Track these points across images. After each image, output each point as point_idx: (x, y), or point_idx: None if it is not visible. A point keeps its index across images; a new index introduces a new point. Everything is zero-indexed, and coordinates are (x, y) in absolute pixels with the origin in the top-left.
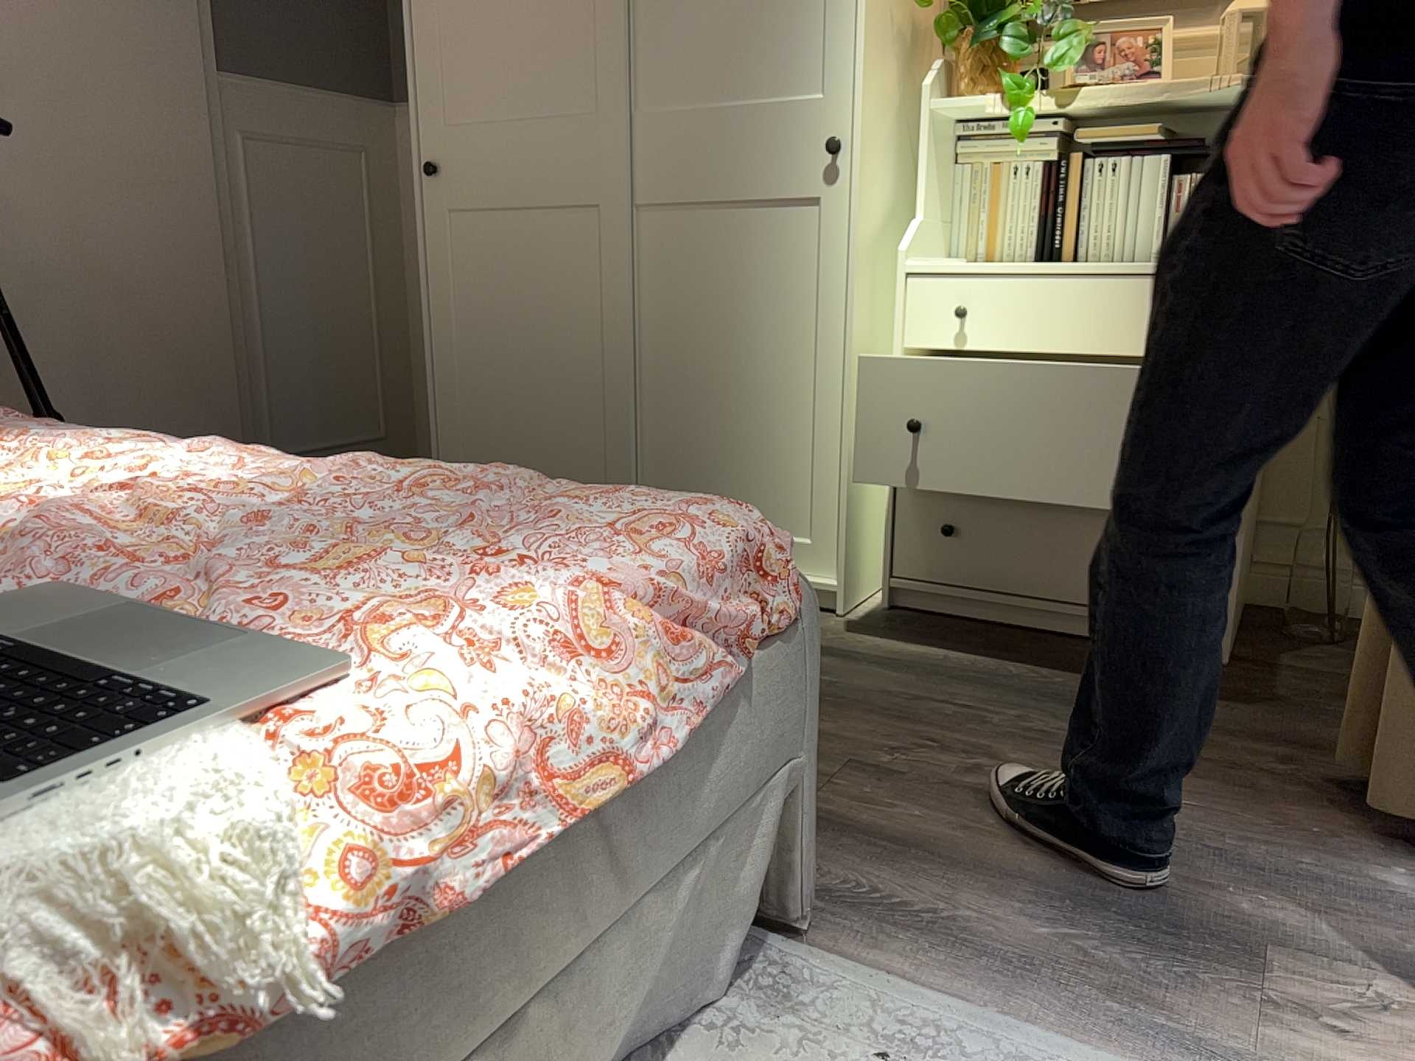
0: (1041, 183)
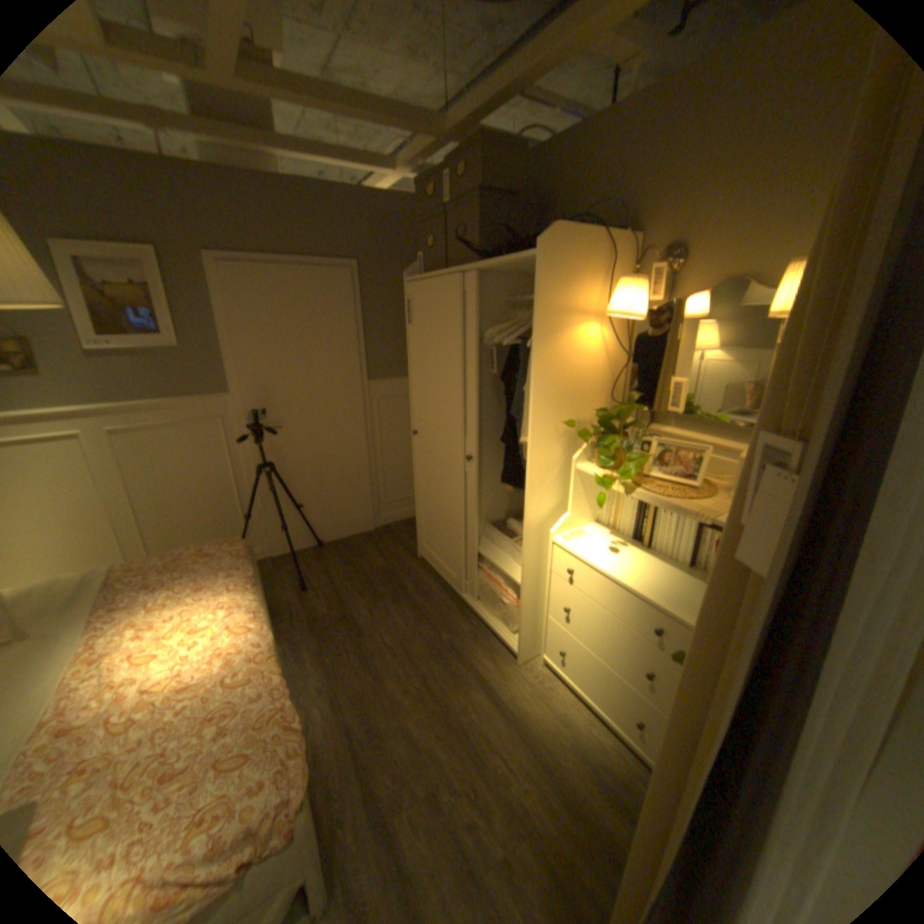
0: (634, 507)
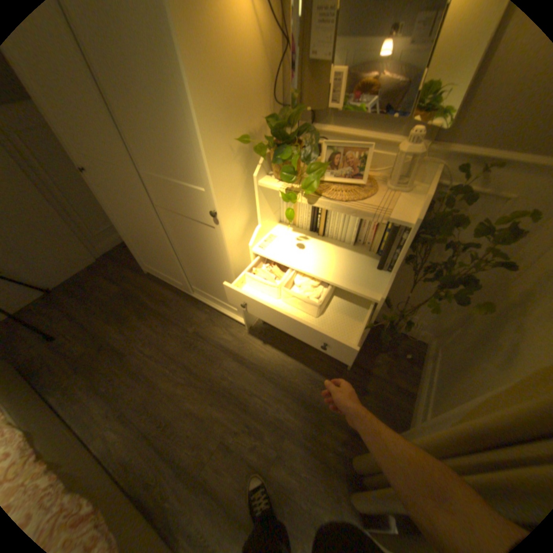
0: (310, 209)
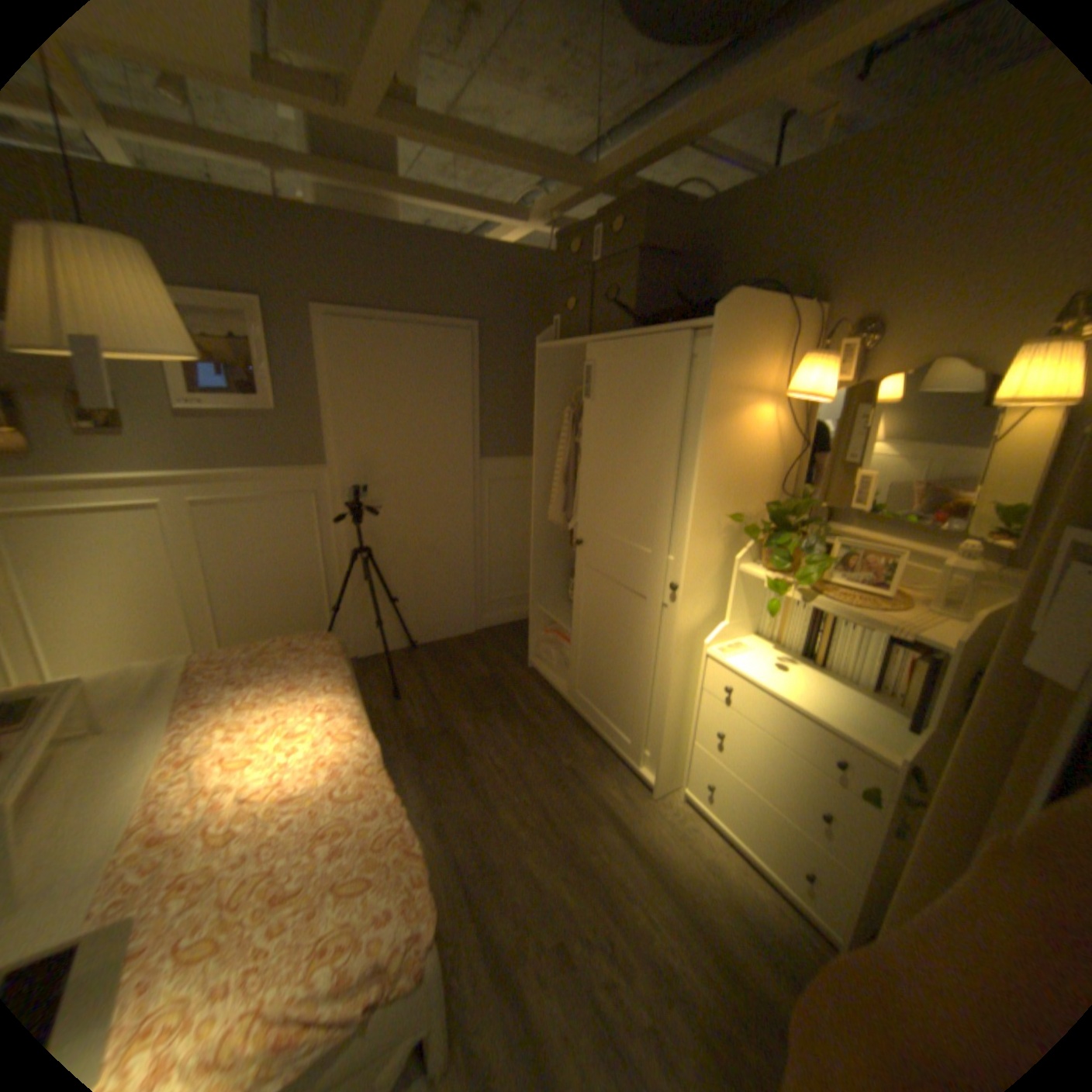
0: (808, 618)
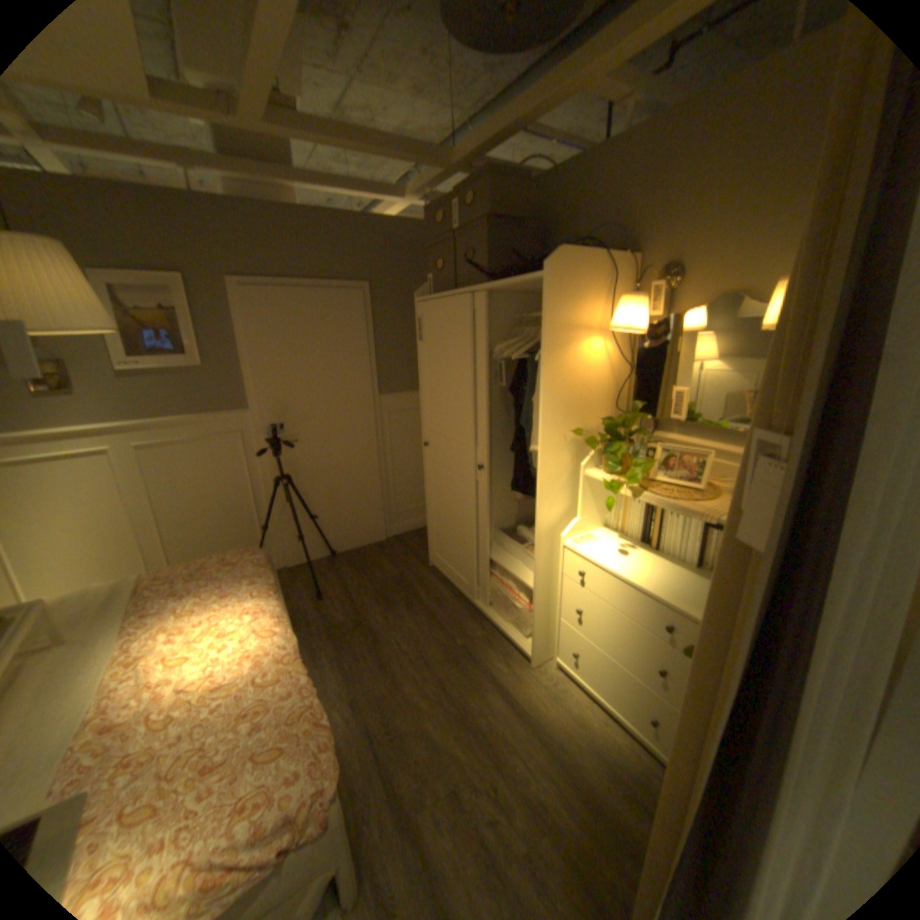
0: (641, 511)
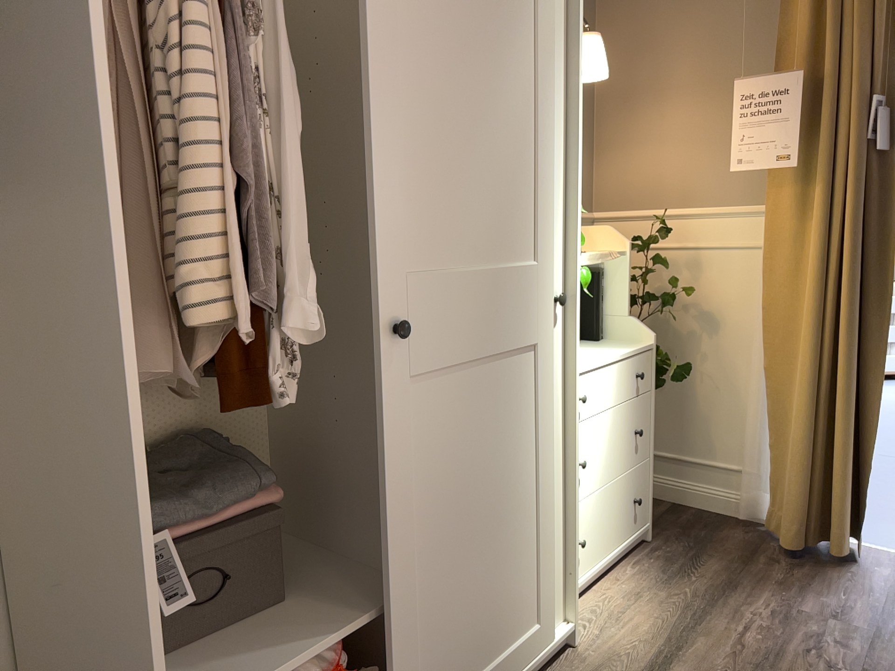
0: None
